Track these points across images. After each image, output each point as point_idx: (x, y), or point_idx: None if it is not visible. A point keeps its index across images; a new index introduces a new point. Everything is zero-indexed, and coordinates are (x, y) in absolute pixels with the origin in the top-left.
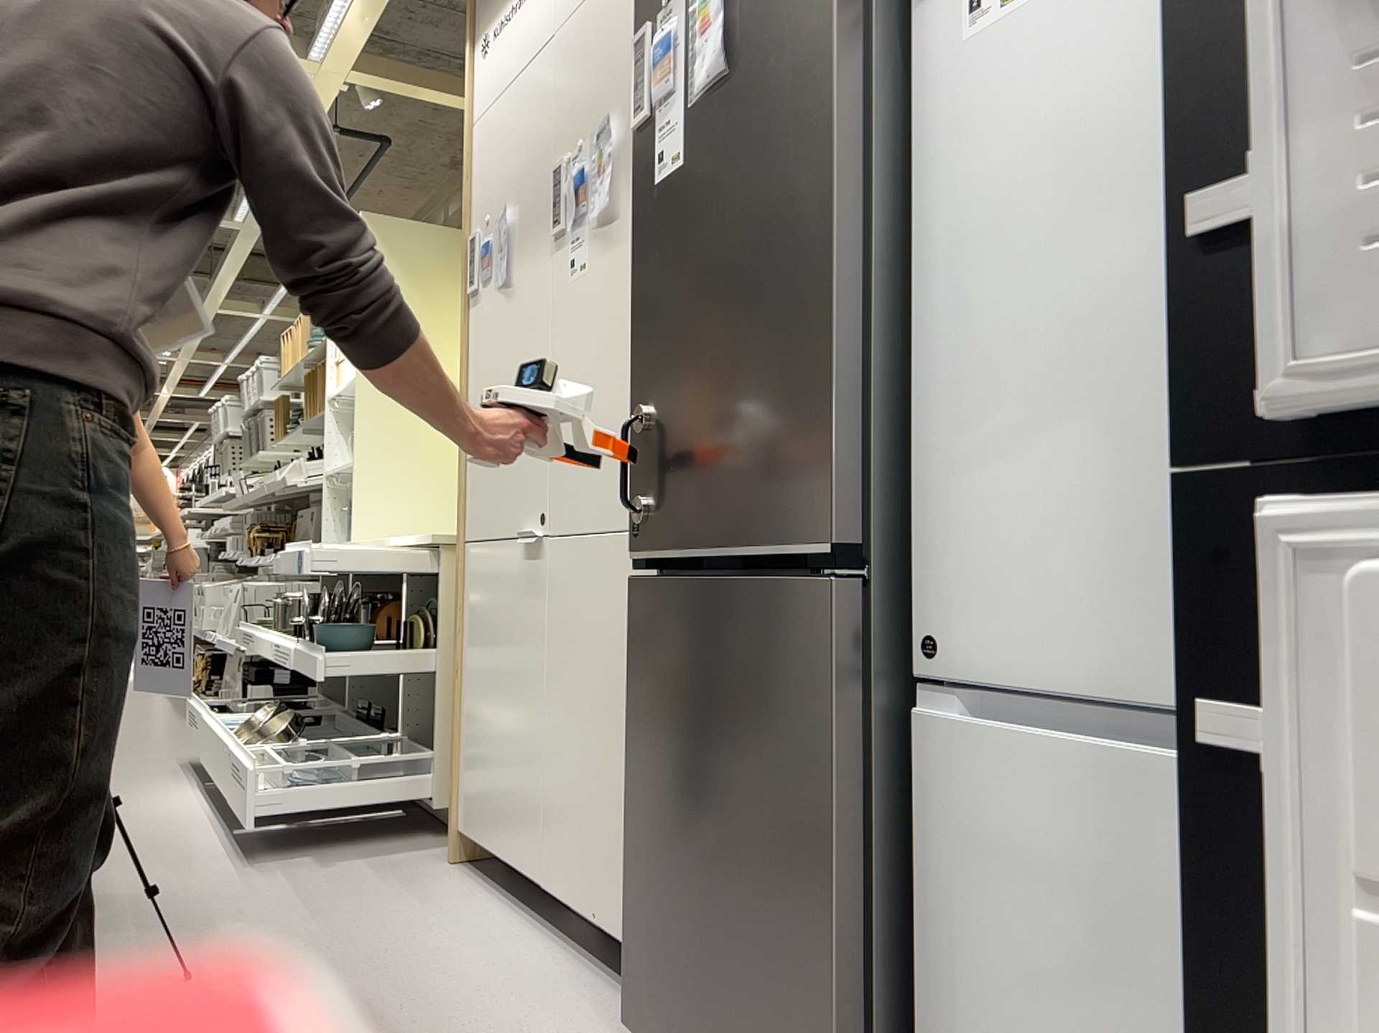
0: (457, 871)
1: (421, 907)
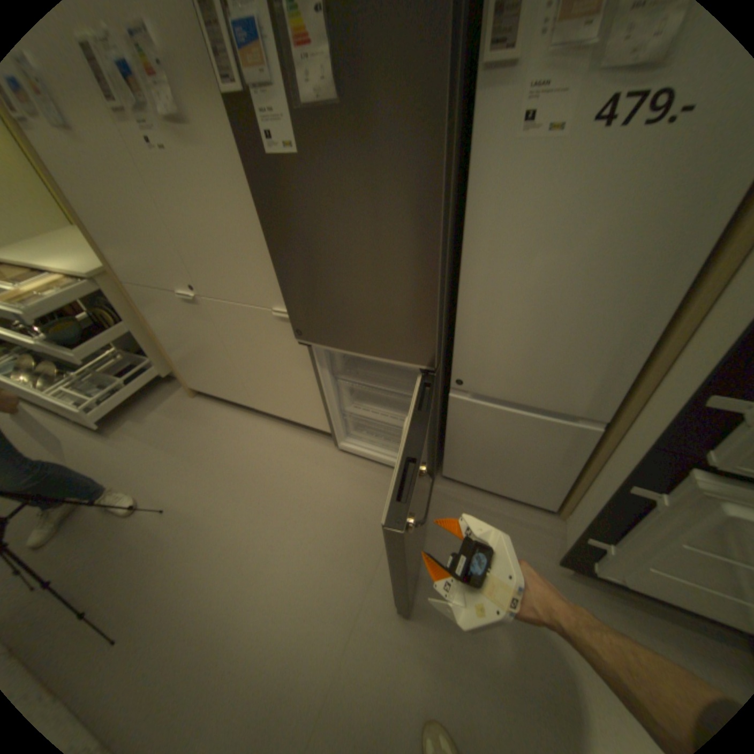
0: (198, 400)
1: (205, 427)
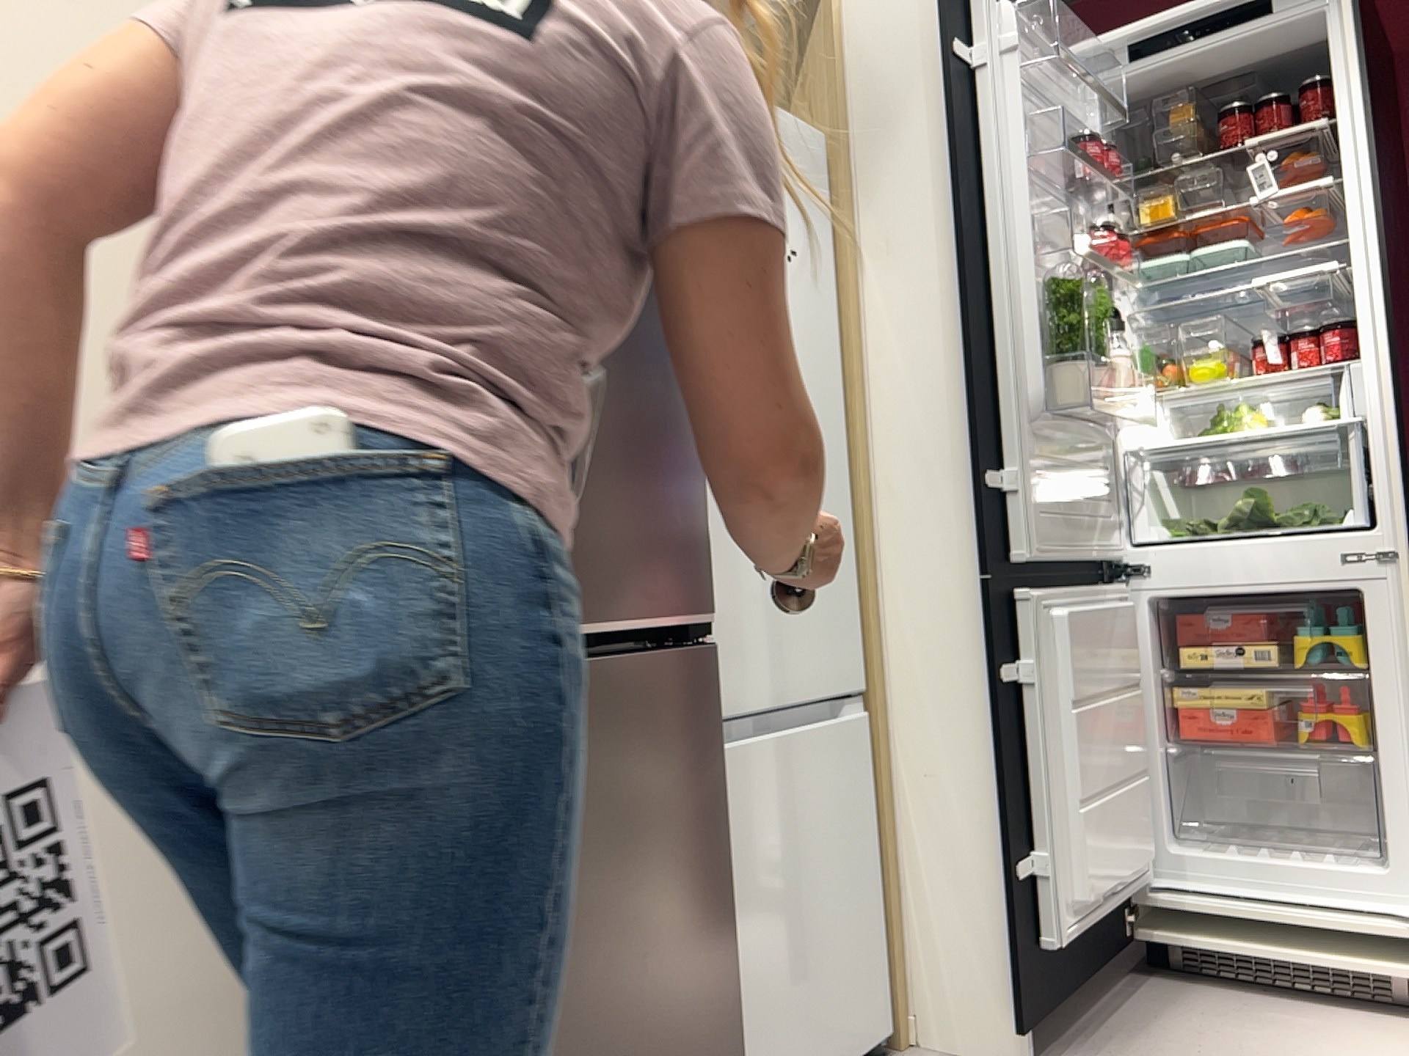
0: None
1: None
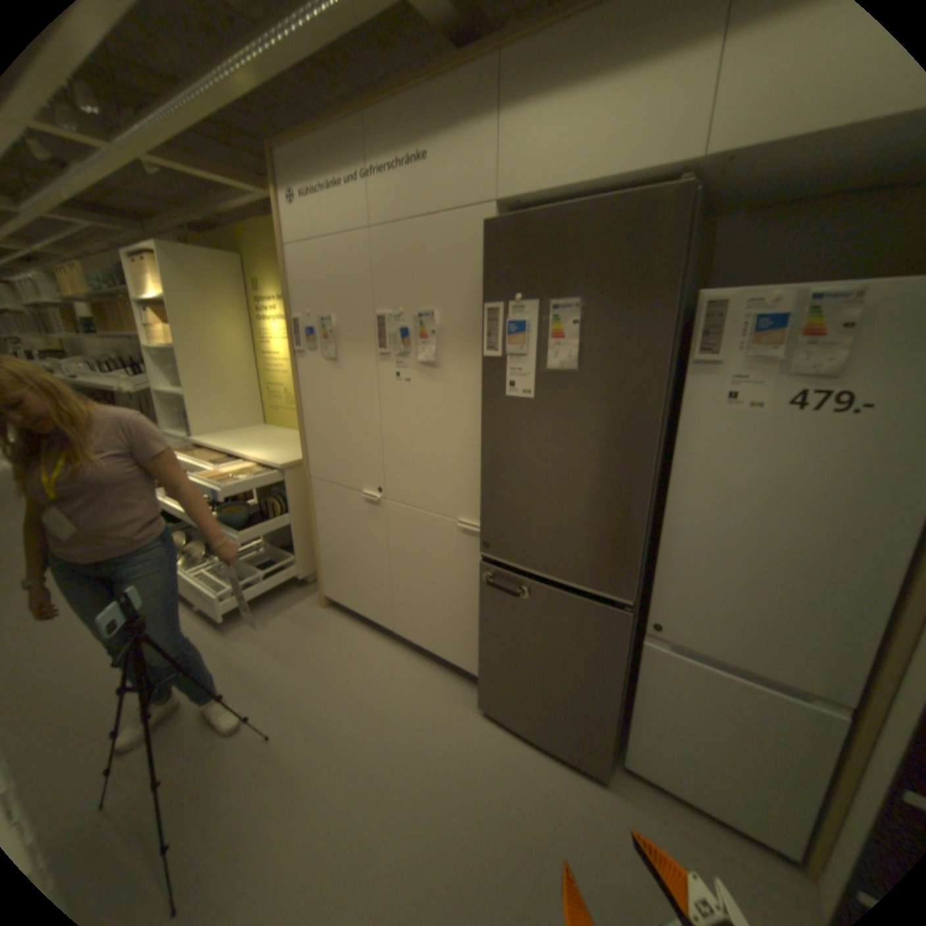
0: (329, 612)
1: (333, 643)
